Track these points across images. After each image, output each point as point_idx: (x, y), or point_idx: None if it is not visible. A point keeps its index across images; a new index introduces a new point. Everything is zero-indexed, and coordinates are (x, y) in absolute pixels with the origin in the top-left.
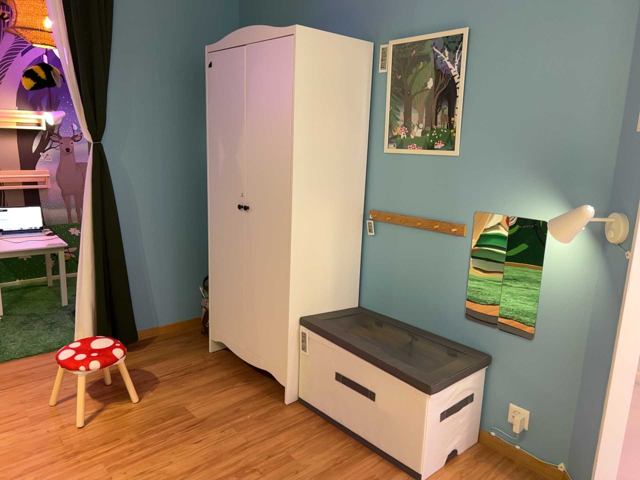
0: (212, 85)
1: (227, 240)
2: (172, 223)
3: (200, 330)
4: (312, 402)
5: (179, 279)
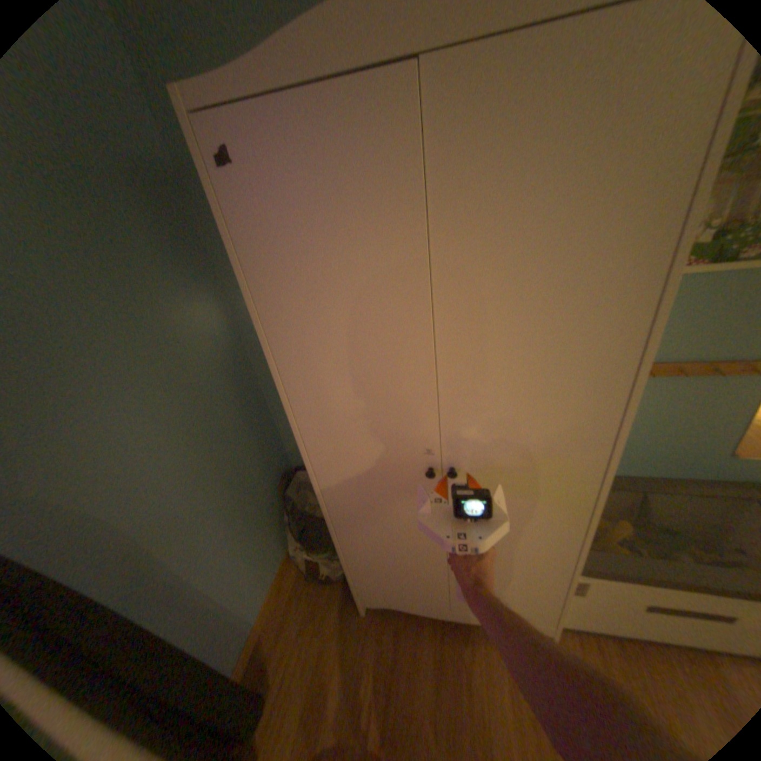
0: (254, 223)
1: (388, 513)
2: (204, 498)
3: (307, 578)
4: (593, 631)
5: (249, 551)
